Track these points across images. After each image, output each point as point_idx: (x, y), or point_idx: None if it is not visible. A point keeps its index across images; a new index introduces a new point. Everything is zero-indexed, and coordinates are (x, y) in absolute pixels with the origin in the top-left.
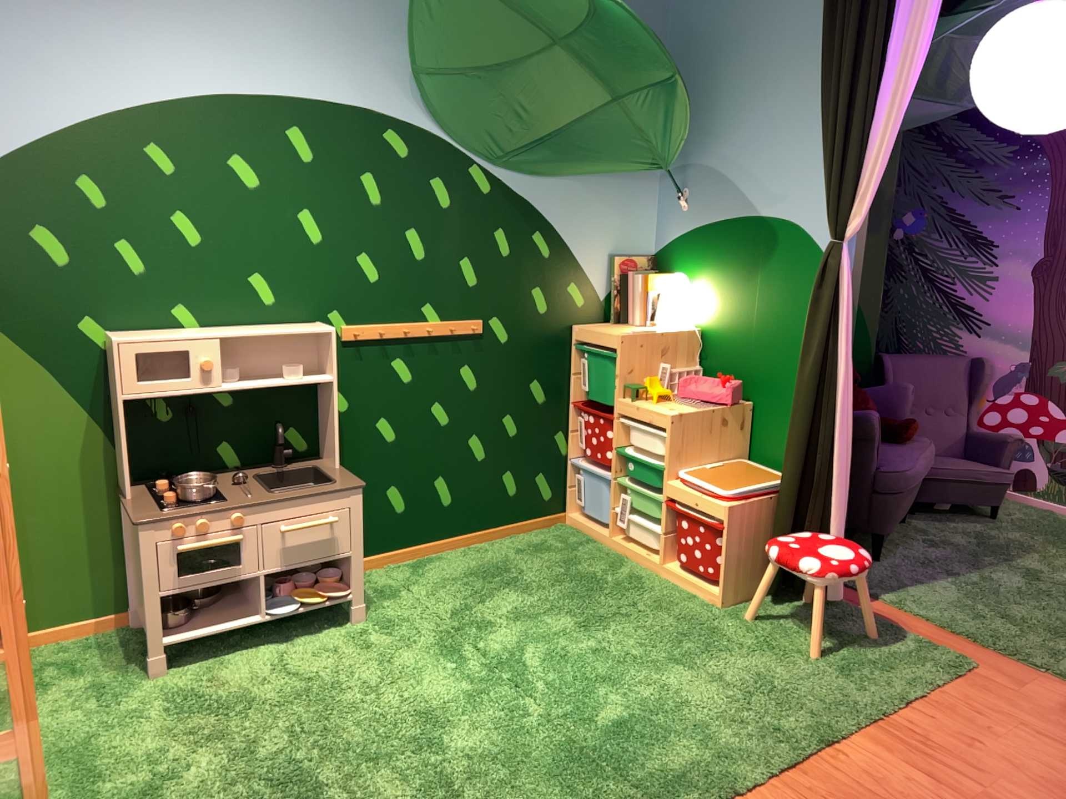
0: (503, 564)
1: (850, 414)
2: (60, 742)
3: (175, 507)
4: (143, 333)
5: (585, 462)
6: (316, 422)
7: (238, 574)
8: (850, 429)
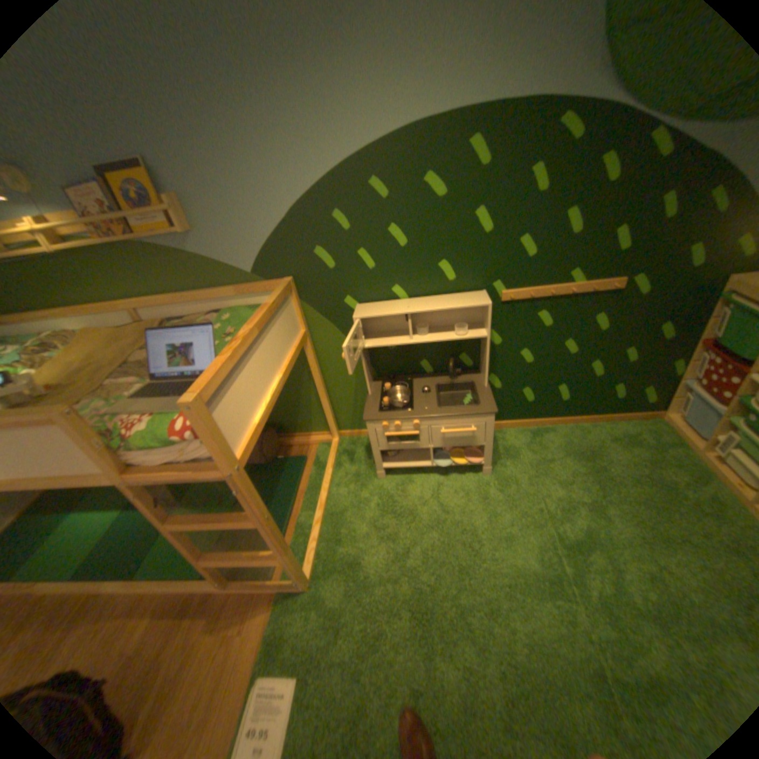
0: (598, 449)
1: None
2: (334, 507)
3: (387, 408)
4: (374, 306)
5: (698, 386)
6: (479, 351)
7: (418, 446)
8: None
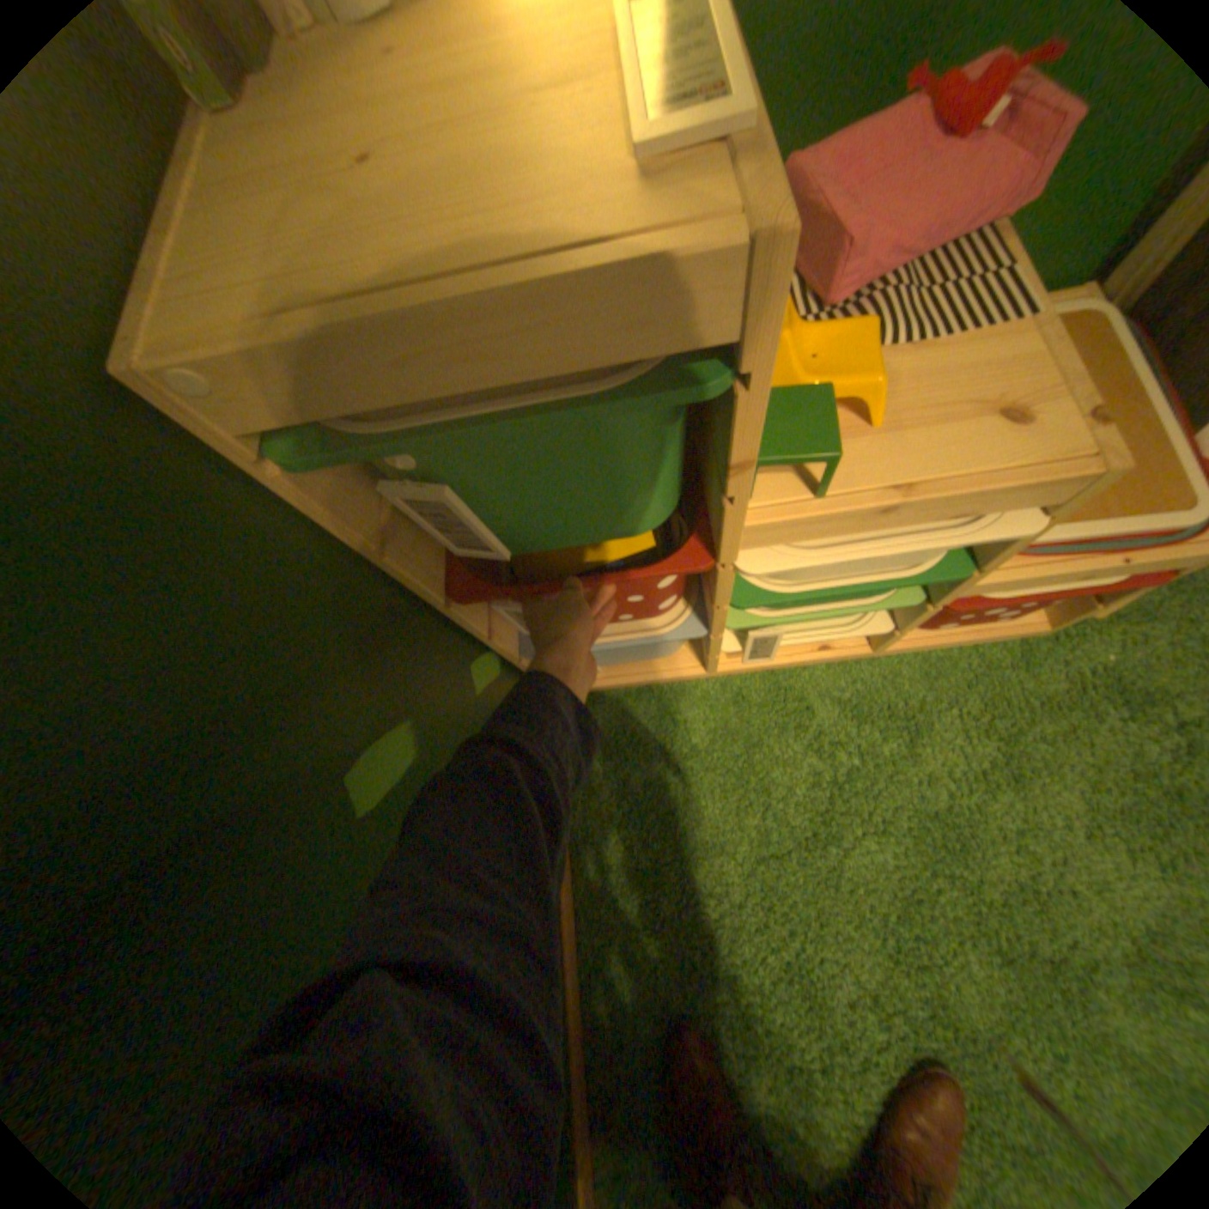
0: (698, 951)
1: None
2: None
3: None
4: None
5: None
6: None
7: None
8: None
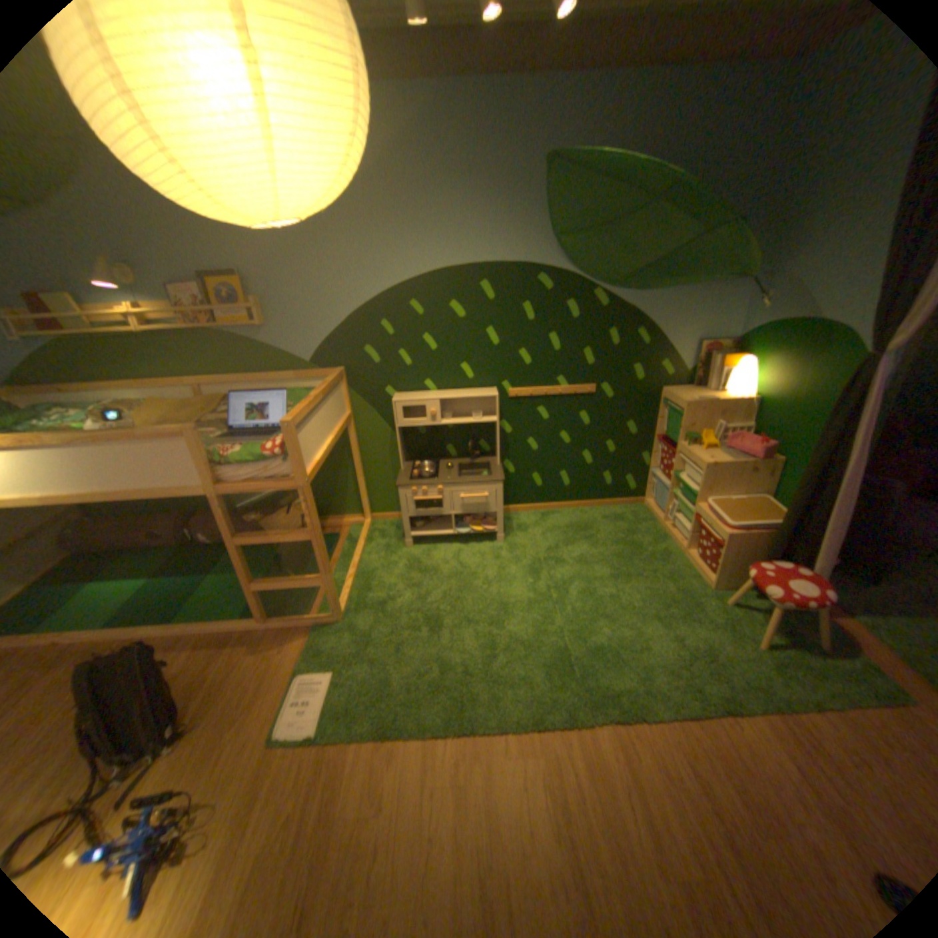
0: (590, 524)
1: (856, 490)
2: (365, 569)
3: (417, 479)
4: (409, 395)
5: (659, 473)
6: (494, 439)
7: (442, 513)
8: (854, 501)
